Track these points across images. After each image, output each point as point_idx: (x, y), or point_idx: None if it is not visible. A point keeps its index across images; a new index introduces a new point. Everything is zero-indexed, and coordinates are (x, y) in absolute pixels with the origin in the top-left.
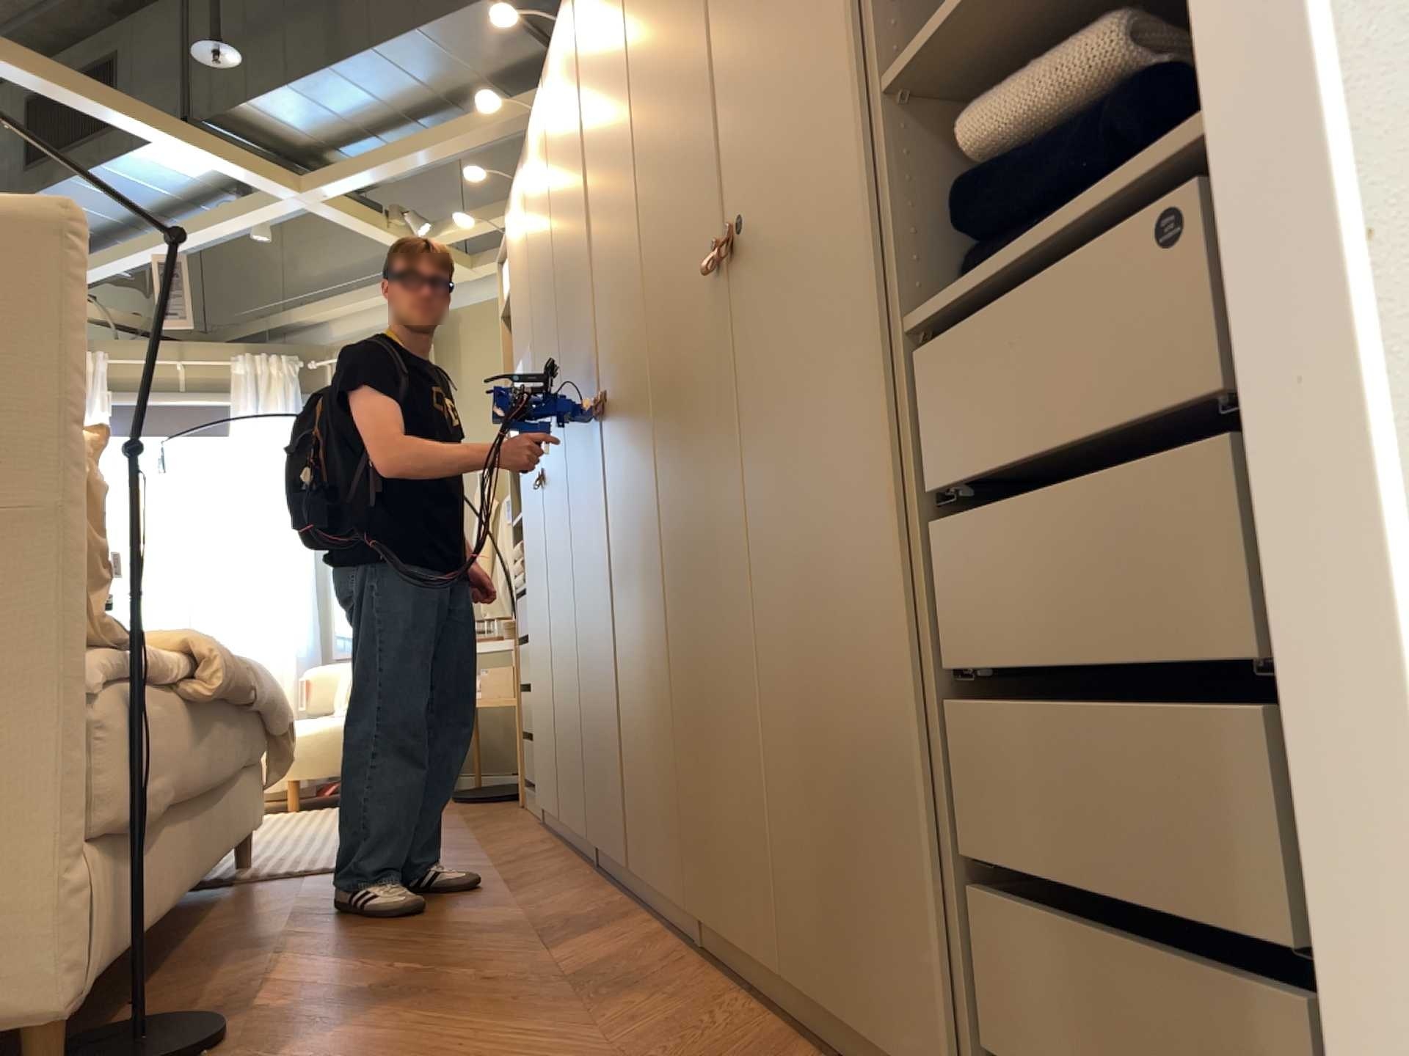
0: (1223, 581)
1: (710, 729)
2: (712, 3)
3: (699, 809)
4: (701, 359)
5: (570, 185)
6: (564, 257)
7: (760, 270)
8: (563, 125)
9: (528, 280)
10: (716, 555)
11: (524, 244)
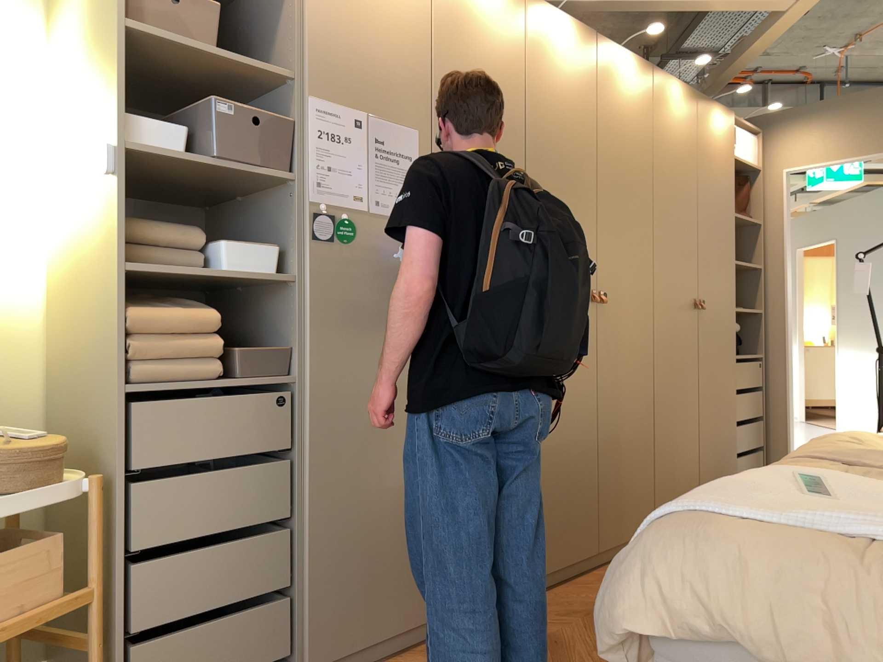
0: (758, 405)
1: (672, 452)
2: (696, 224)
3: (662, 484)
4: (680, 325)
5: (568, 130)
6: (546, 159)
7: (705, 316)
8: (560, 79)
9: (414, 60)
10: (680, 392)
11: (403, 9)
